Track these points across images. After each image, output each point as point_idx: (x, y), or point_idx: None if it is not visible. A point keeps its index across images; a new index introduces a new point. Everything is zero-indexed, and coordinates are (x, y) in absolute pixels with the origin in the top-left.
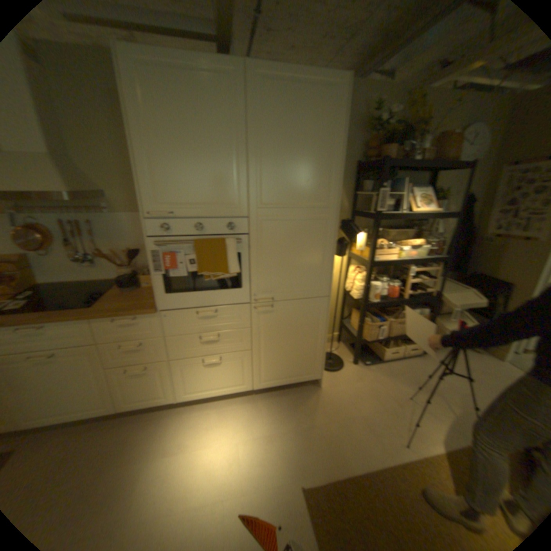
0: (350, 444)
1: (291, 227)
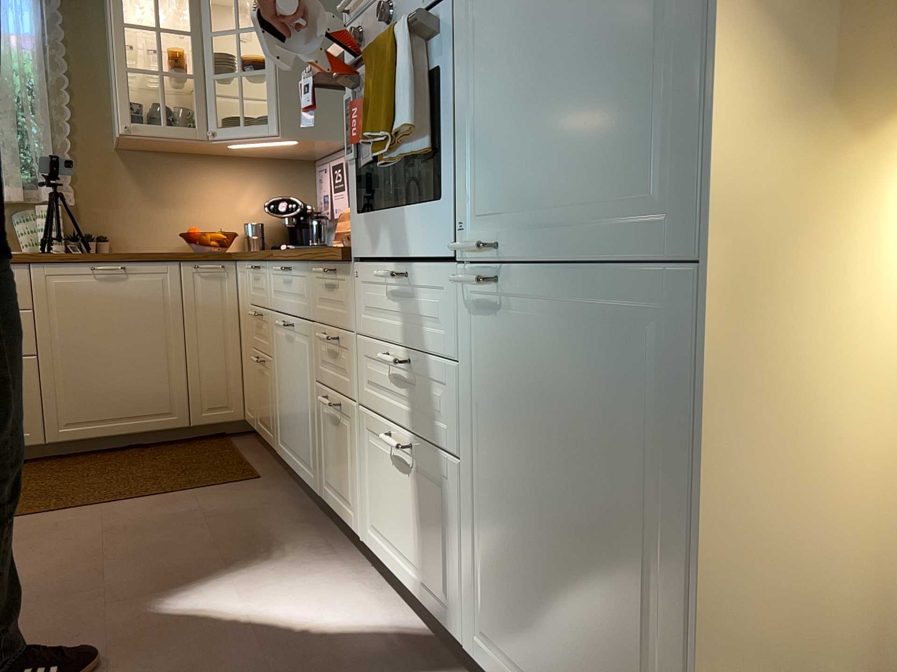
0: None
1: None
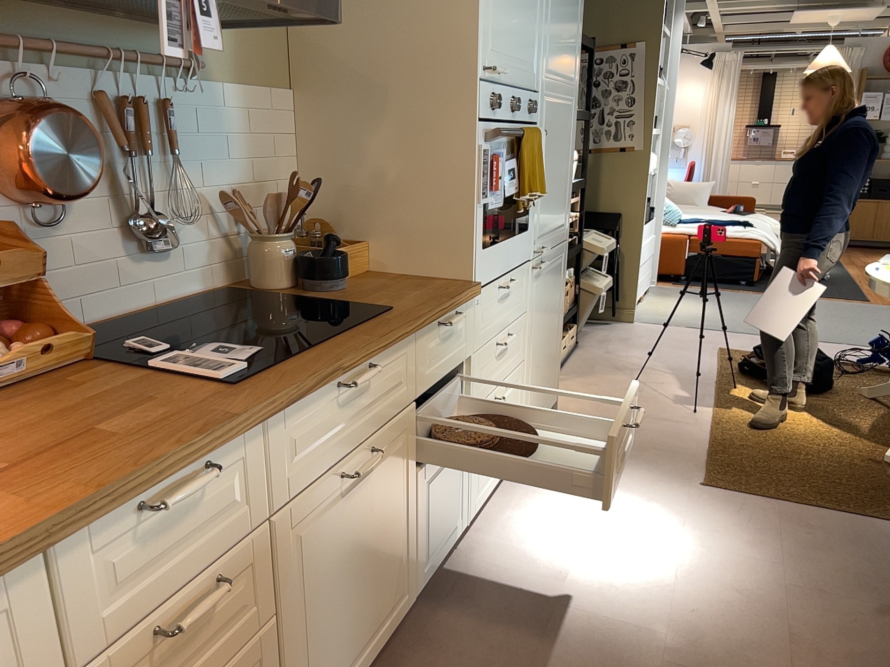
0: (662, 437)
1: (558, 116)
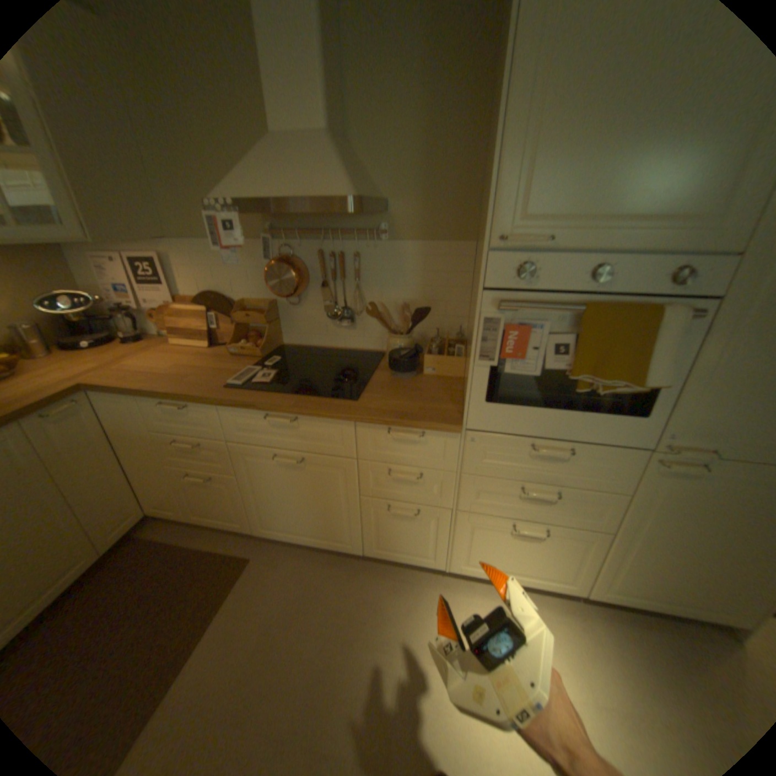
0: None
1: None
